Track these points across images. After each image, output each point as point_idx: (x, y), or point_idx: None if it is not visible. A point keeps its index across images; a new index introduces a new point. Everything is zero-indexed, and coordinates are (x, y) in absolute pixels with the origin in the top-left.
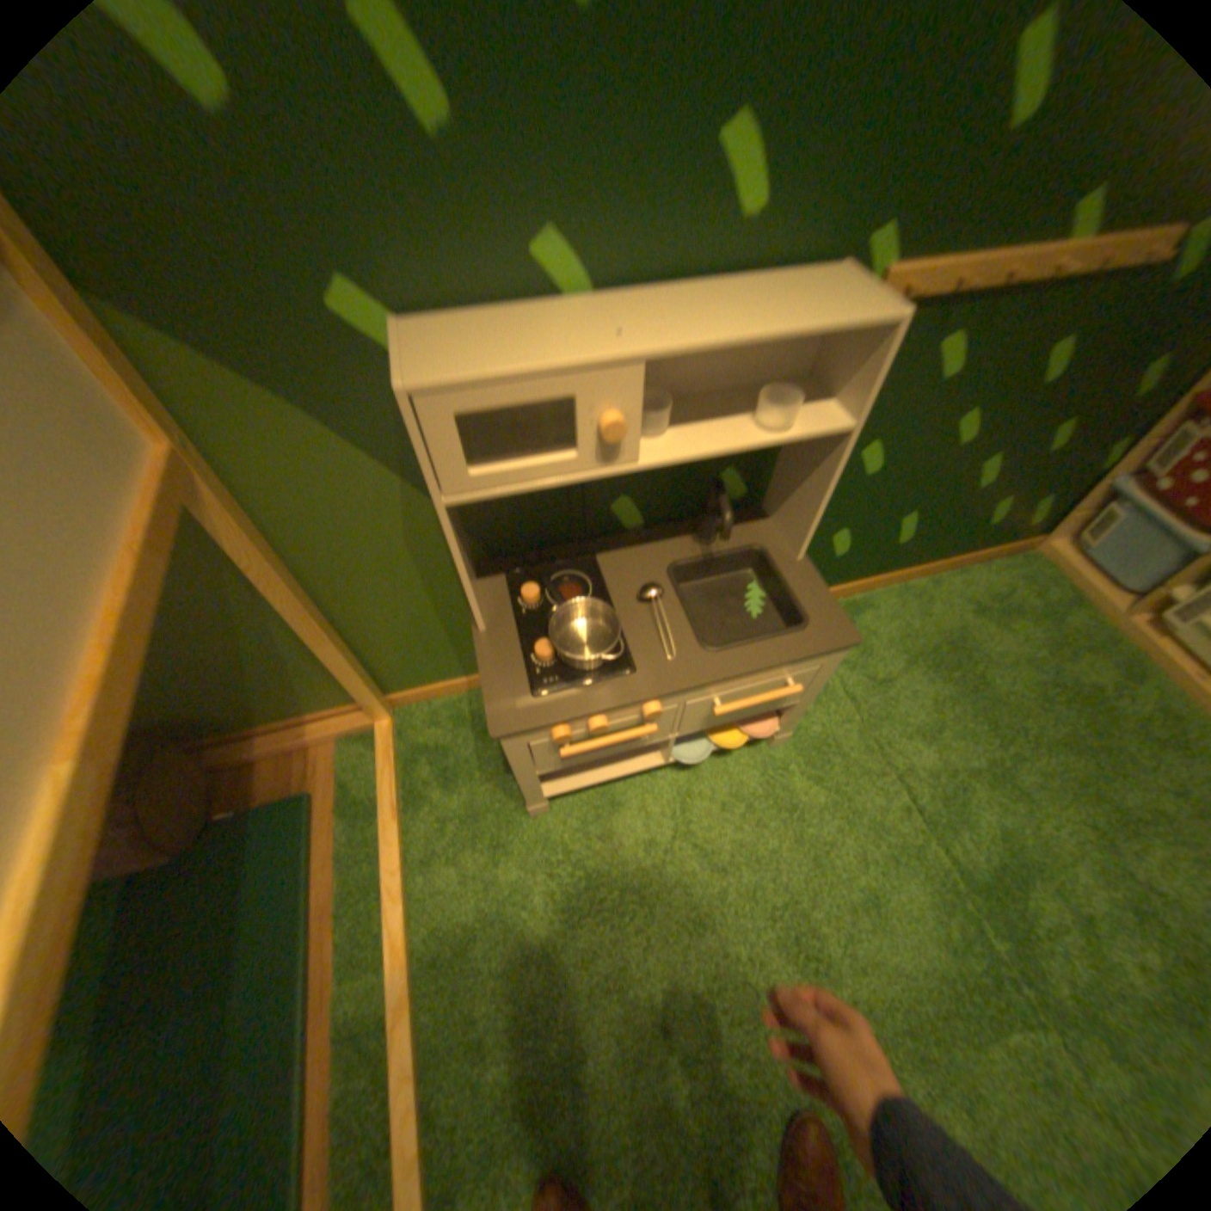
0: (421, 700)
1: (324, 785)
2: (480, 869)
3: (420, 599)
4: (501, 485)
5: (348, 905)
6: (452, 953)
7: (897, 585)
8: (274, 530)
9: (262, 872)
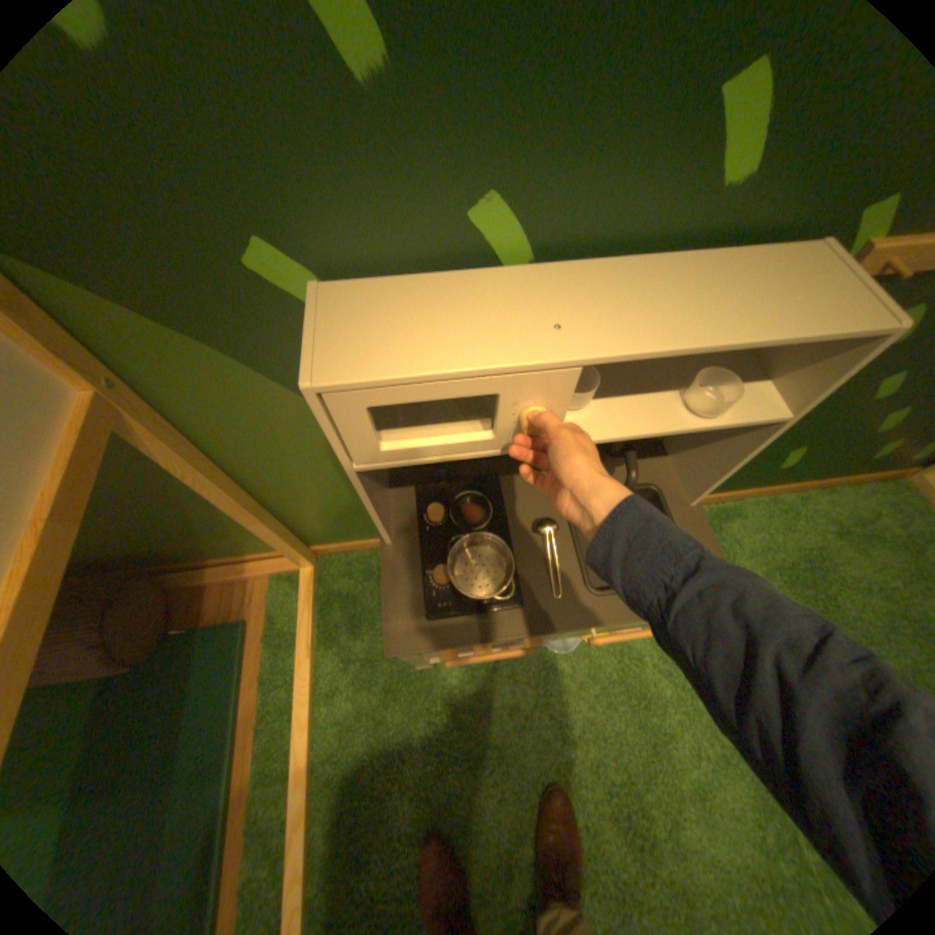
0: (340, 551)
1: (256, 614)
2: (372, 708)
3: (340, 490)
4: (413, 456)
5: (266, 721)
6: (343, 777)
7: (768, 497)
8: (208, 441)
9: (202, 684)
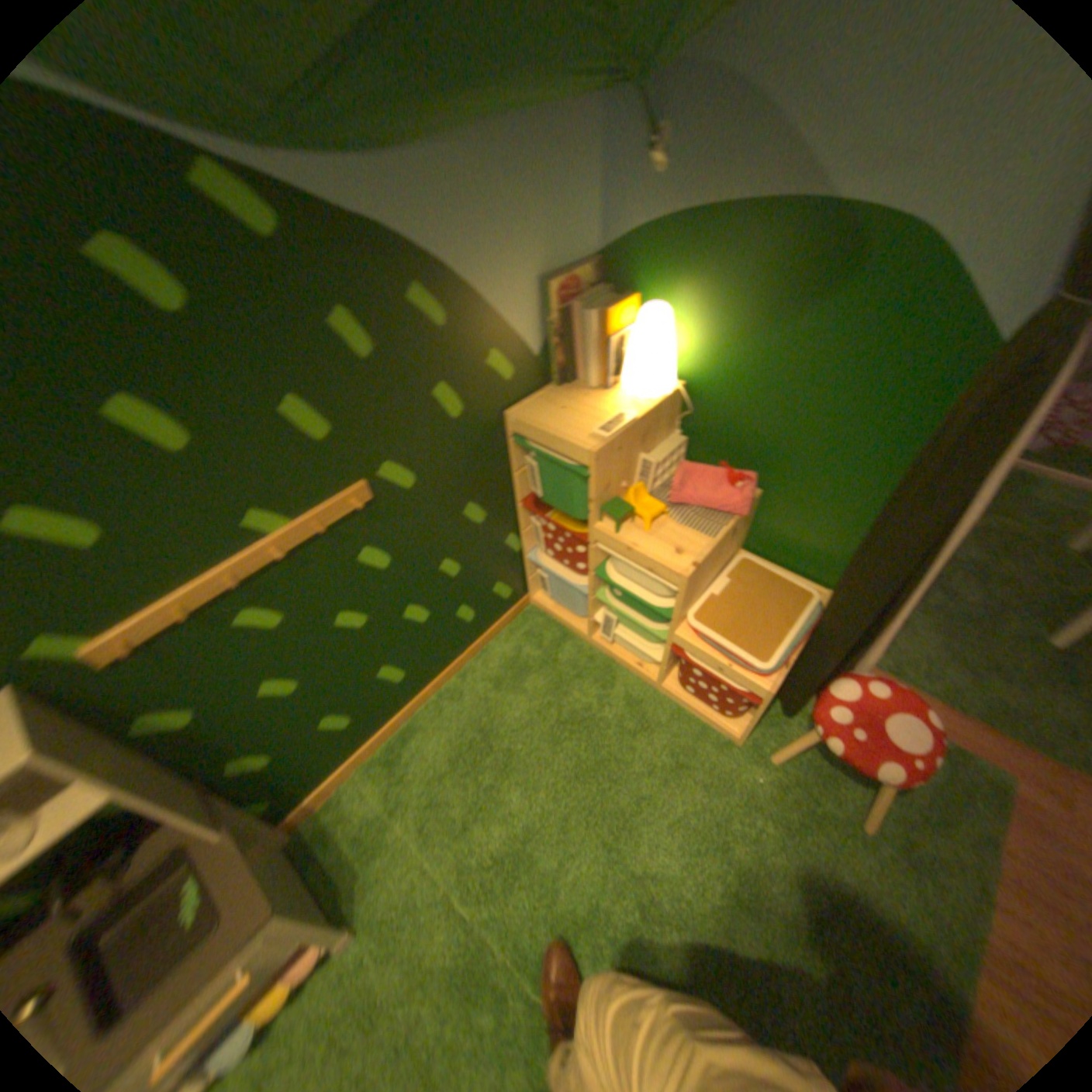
0: None
1: None
2: None
3: None
4: None
5: None
6: None
7: (433, 693)
8: None
9: None
